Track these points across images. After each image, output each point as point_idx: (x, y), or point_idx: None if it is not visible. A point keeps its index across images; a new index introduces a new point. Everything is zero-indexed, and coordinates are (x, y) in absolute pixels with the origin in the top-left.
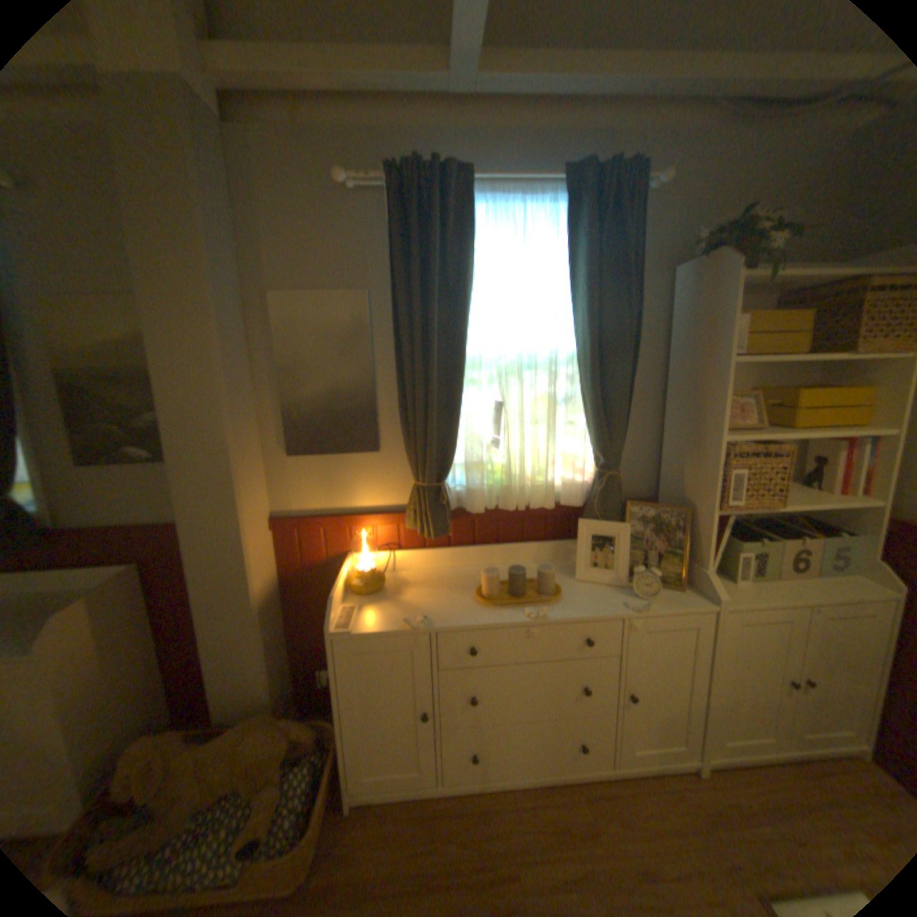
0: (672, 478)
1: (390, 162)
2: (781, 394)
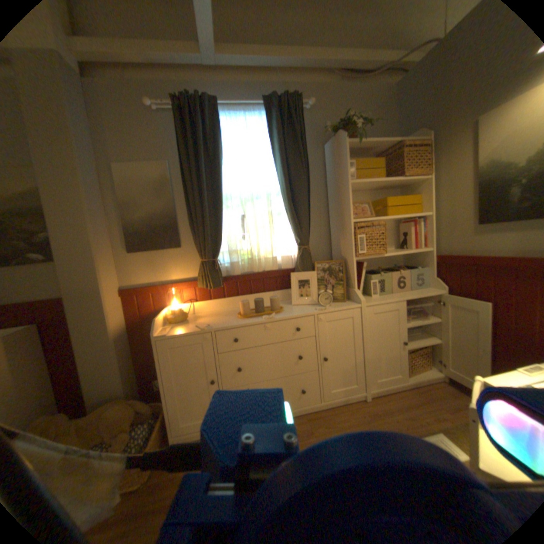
0: (336, 249)
1: (174, 95)
2: (380, 202)
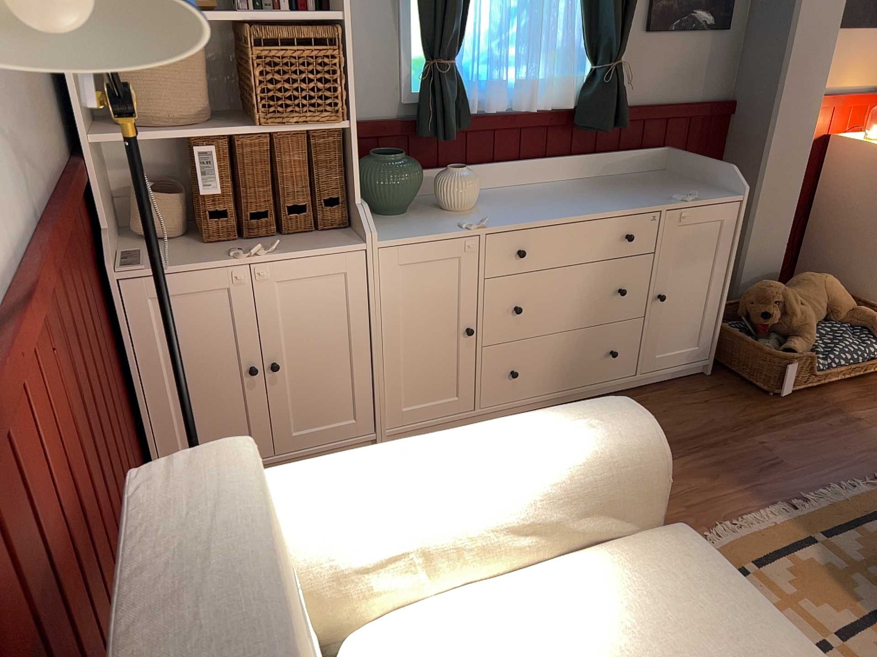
0: None
1: None
2: None
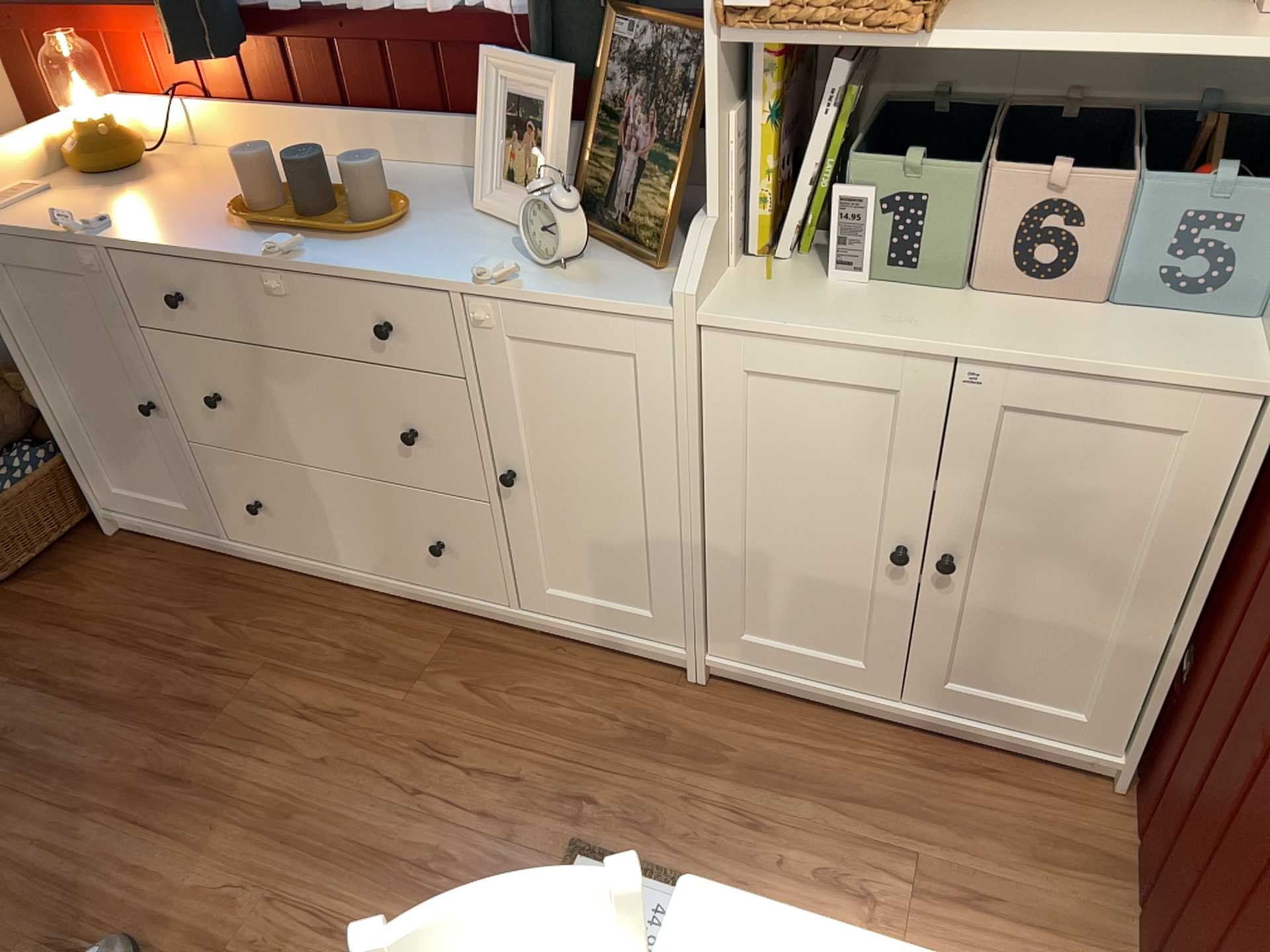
0: None
1: None
2: None
